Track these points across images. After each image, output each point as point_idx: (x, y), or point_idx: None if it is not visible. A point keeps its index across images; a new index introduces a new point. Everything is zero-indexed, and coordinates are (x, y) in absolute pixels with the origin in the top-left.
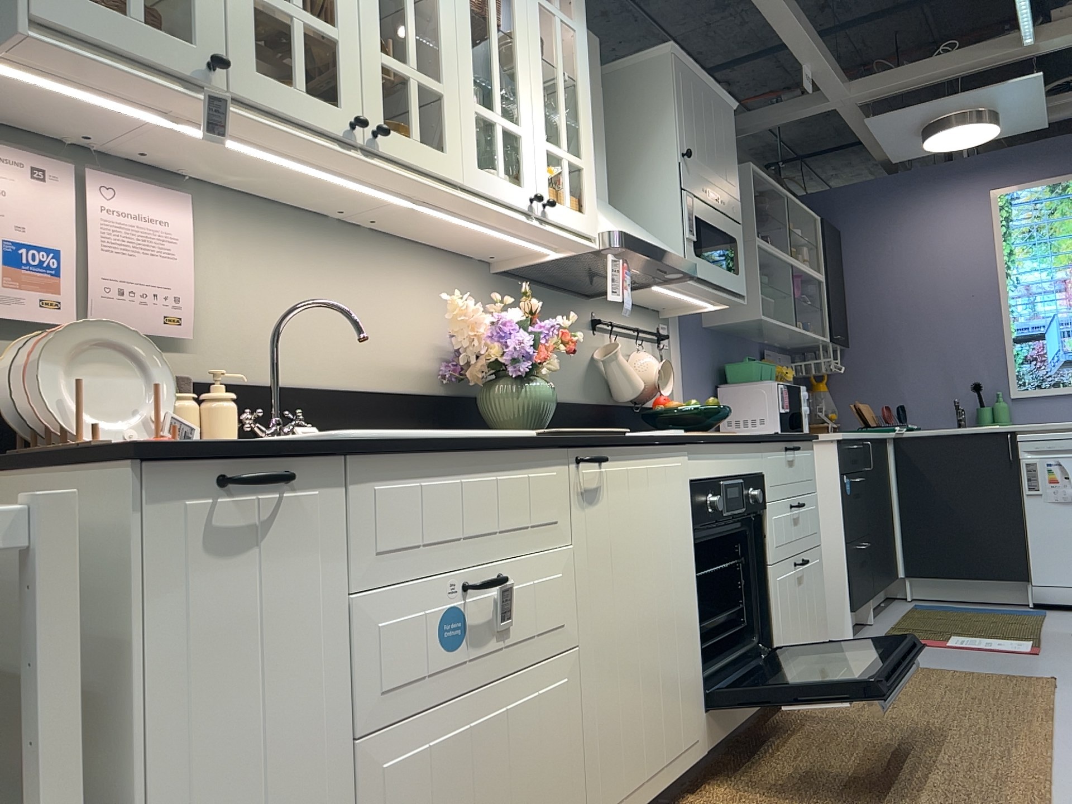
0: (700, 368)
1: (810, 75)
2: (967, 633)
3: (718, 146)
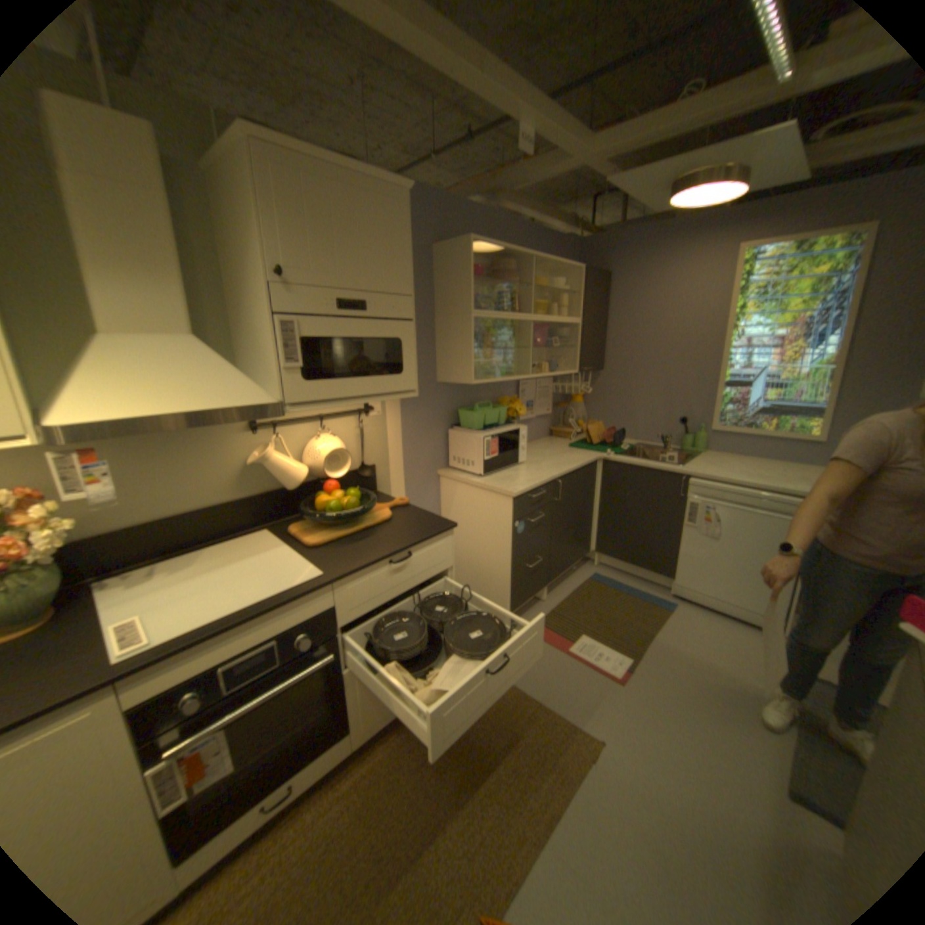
0: (424, 418)
1: (531, 130)
2: (595, 636)
3: (364, 241)
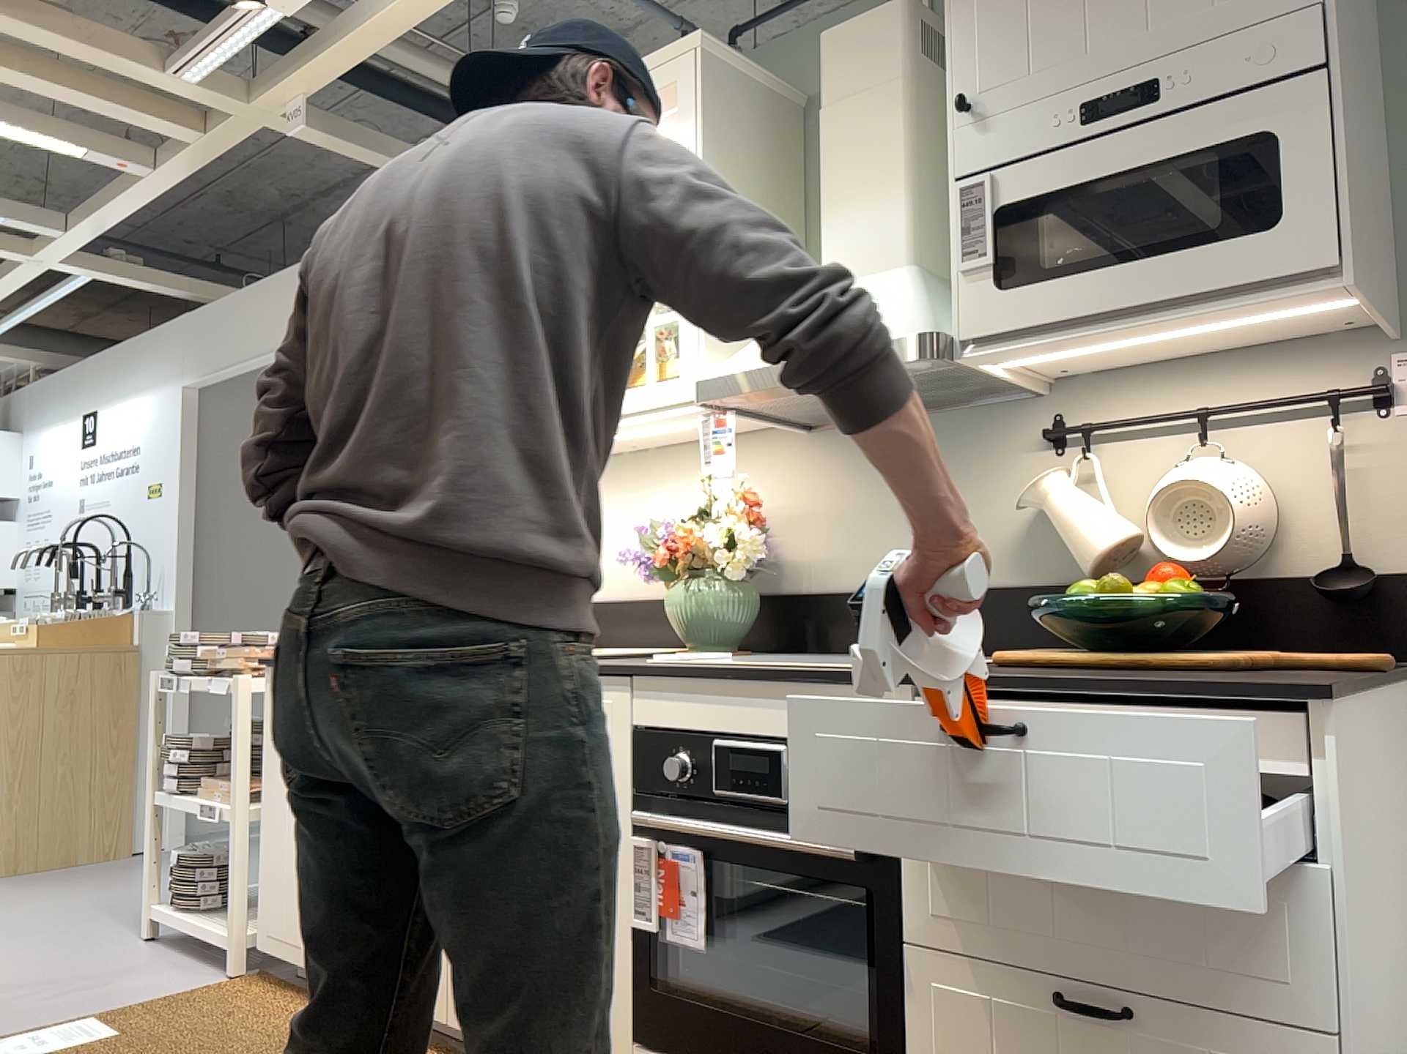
0: None
1: None
2: None
3: None
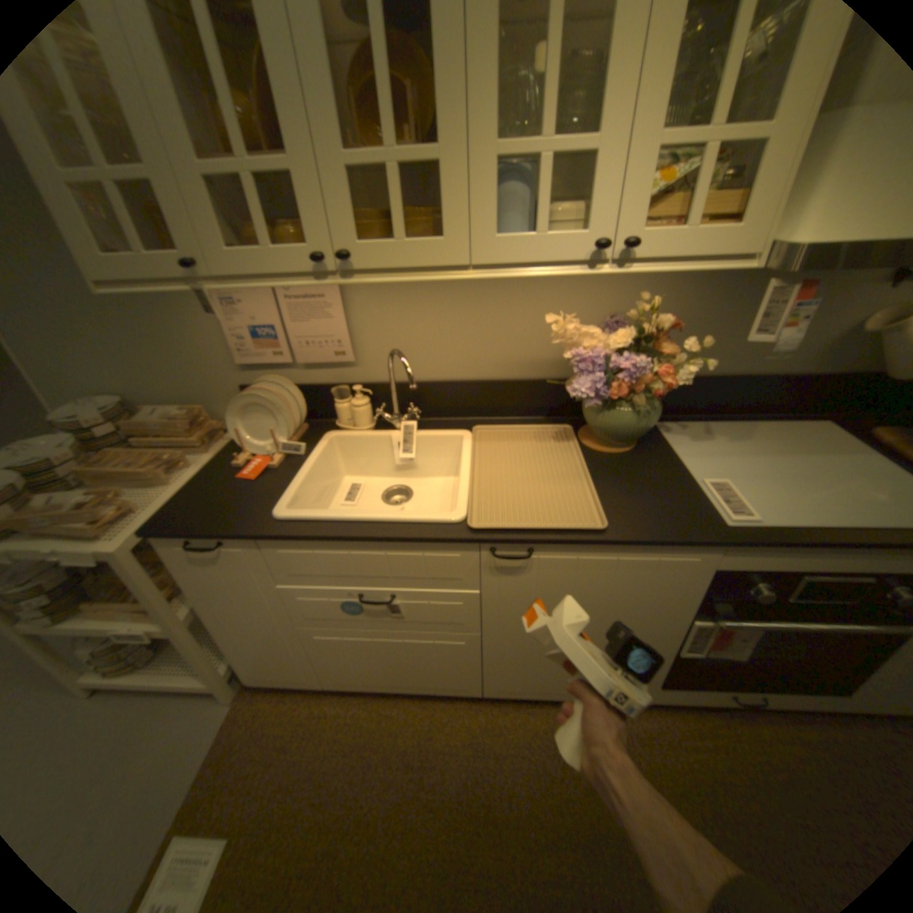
0: None
1: None
2: None
3: None
